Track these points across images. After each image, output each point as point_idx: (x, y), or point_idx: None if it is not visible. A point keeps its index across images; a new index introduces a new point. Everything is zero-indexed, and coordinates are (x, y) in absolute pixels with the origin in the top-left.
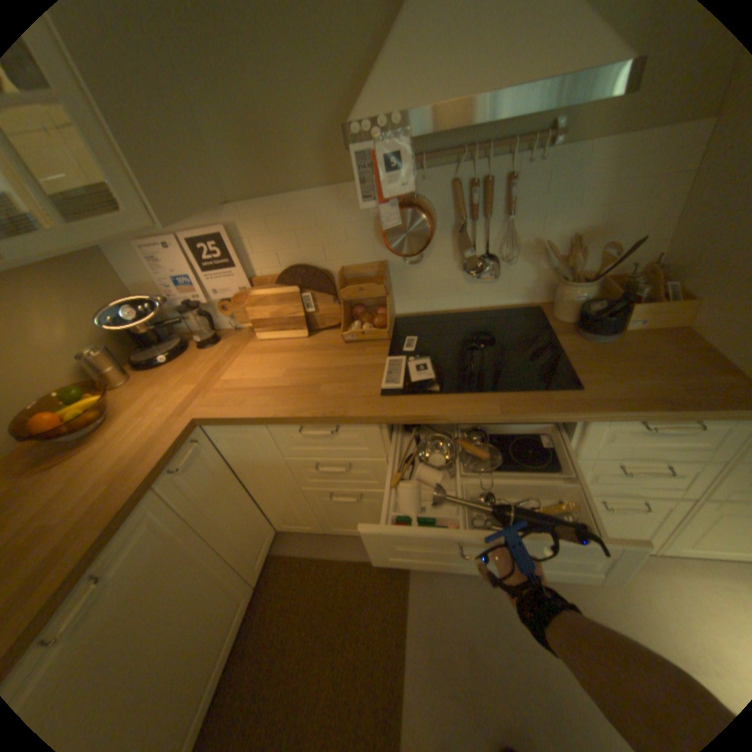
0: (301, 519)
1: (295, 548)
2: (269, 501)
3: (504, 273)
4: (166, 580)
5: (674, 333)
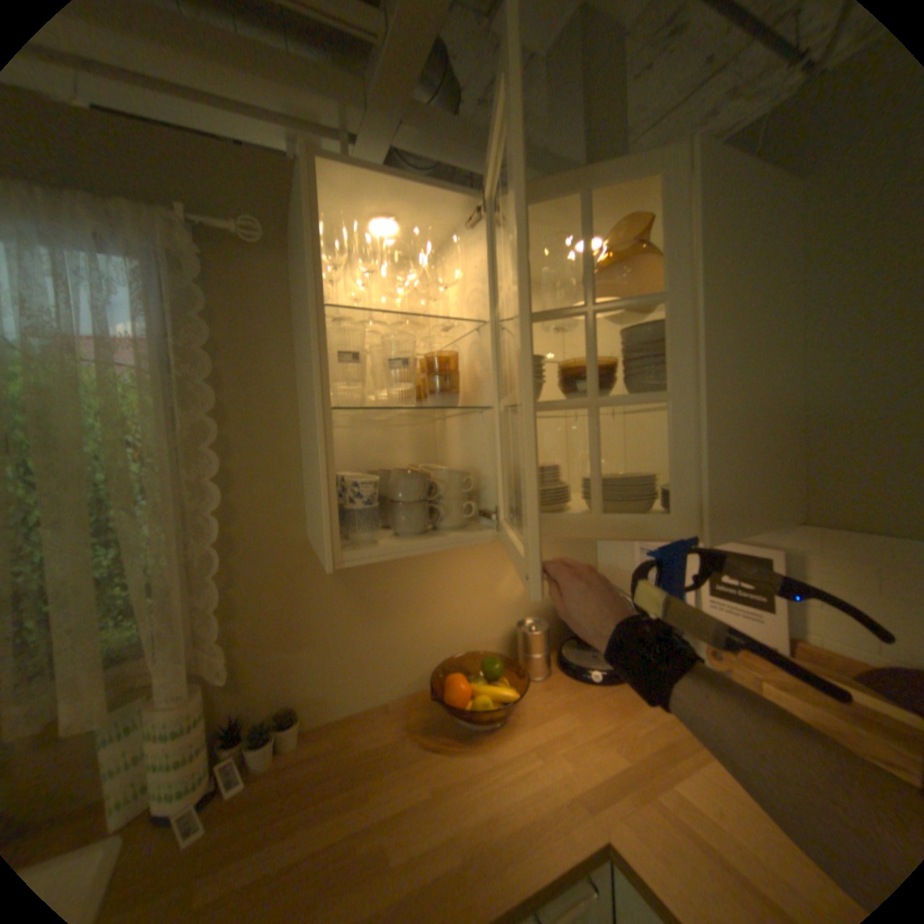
0: None
1: None
2: None
3: None
4: None
5: None
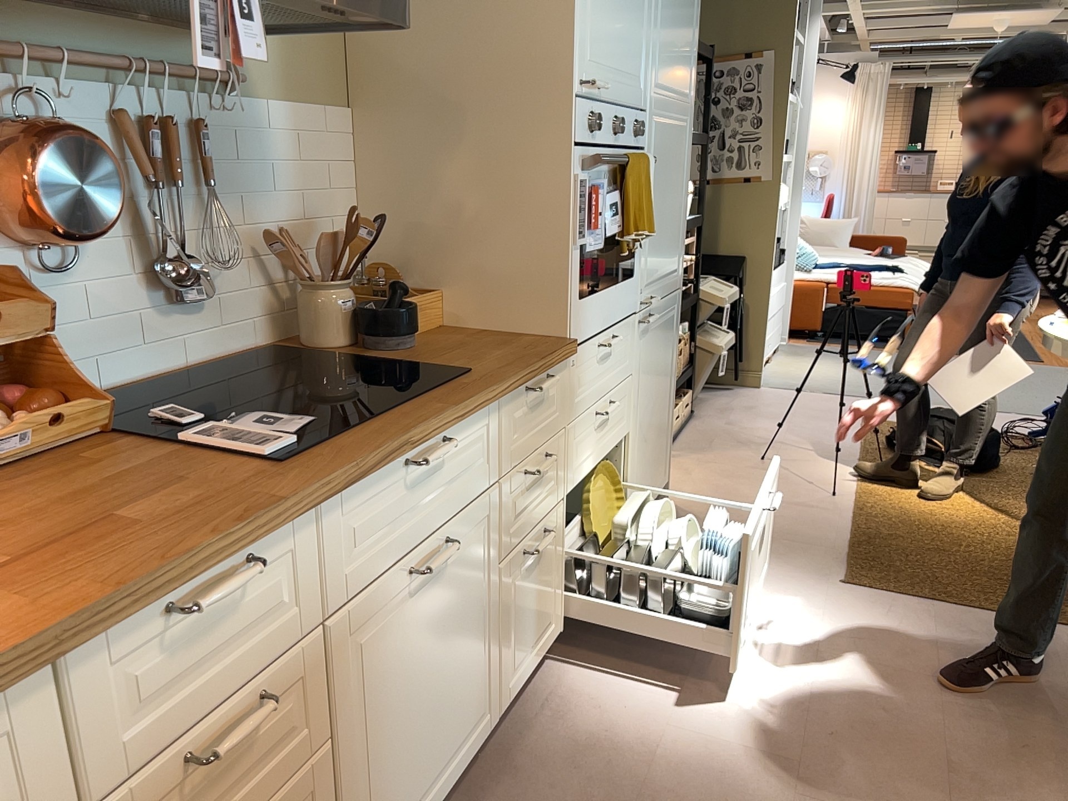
0: None
1: None
2: None
3: (212, 293)
4: None
5: (443, 331)
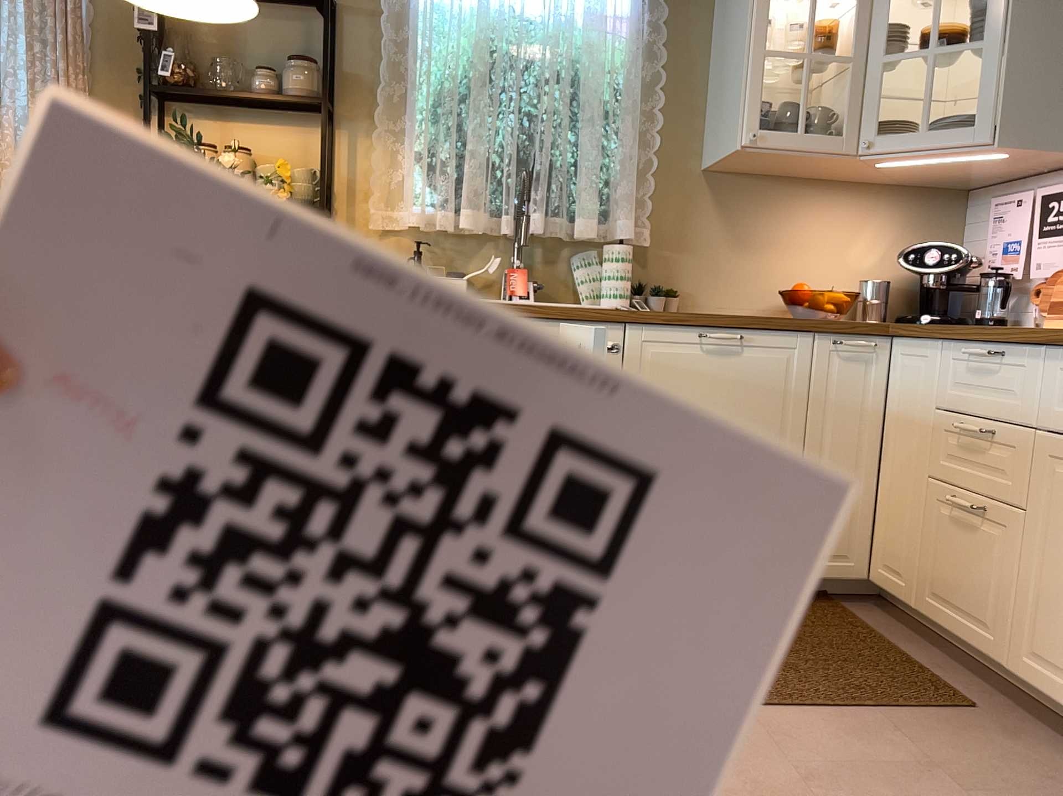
0: (905, 559)
1: (869, 618)
2: (891, 502)
3: None
4: (760, 414)
5: None
